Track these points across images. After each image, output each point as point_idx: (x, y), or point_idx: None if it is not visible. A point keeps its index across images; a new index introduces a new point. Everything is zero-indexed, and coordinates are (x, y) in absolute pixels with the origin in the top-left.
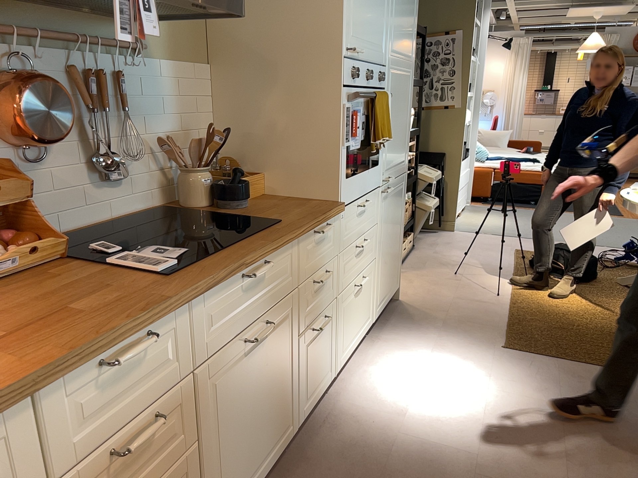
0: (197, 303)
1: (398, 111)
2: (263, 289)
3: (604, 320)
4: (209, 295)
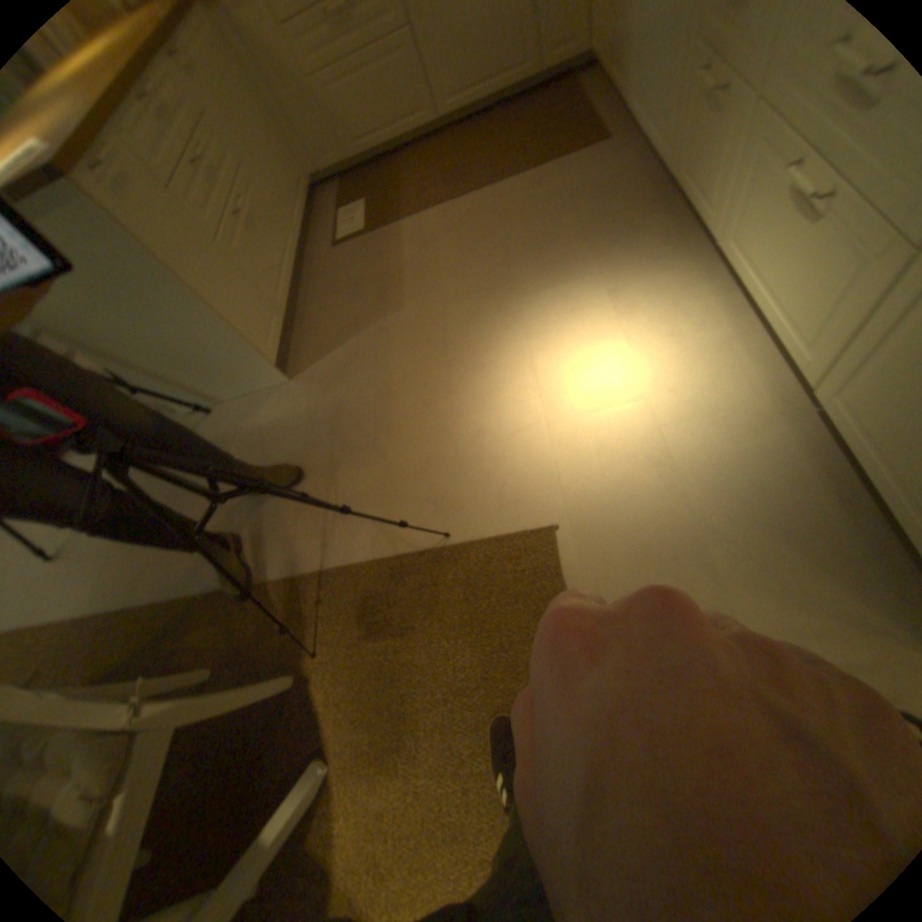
0: None
1: None
2: None
3: (375, 821)
4: None
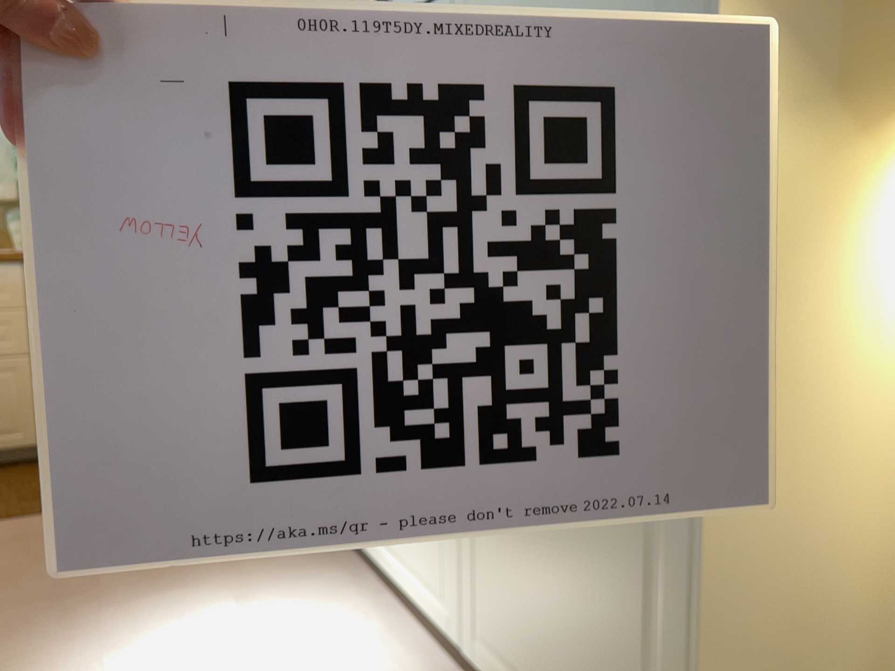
0: None
1: None
2: None
3: None
4: None
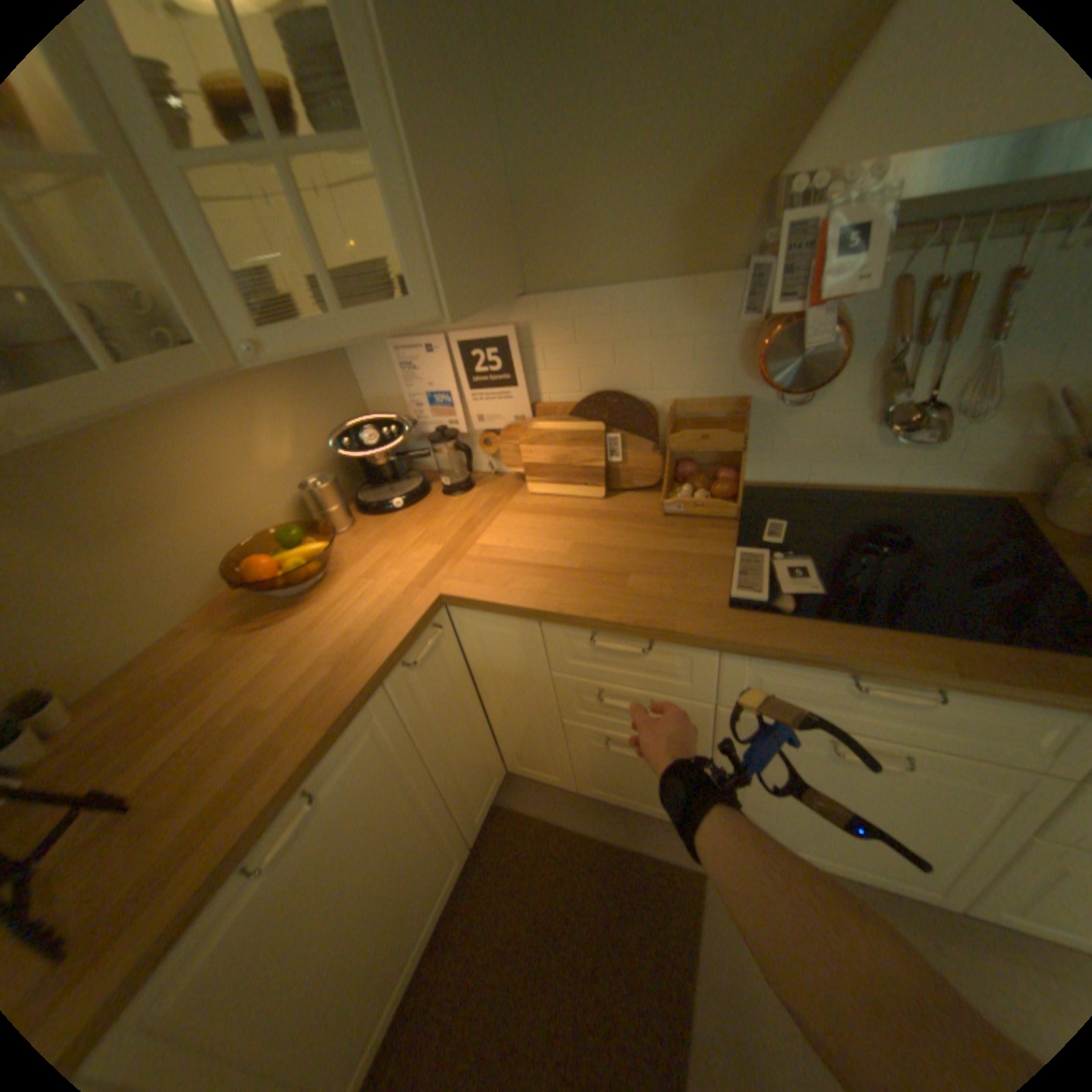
0: (741, 656)
1: None
2: (928, 721)
3: None
4: (769, 661)
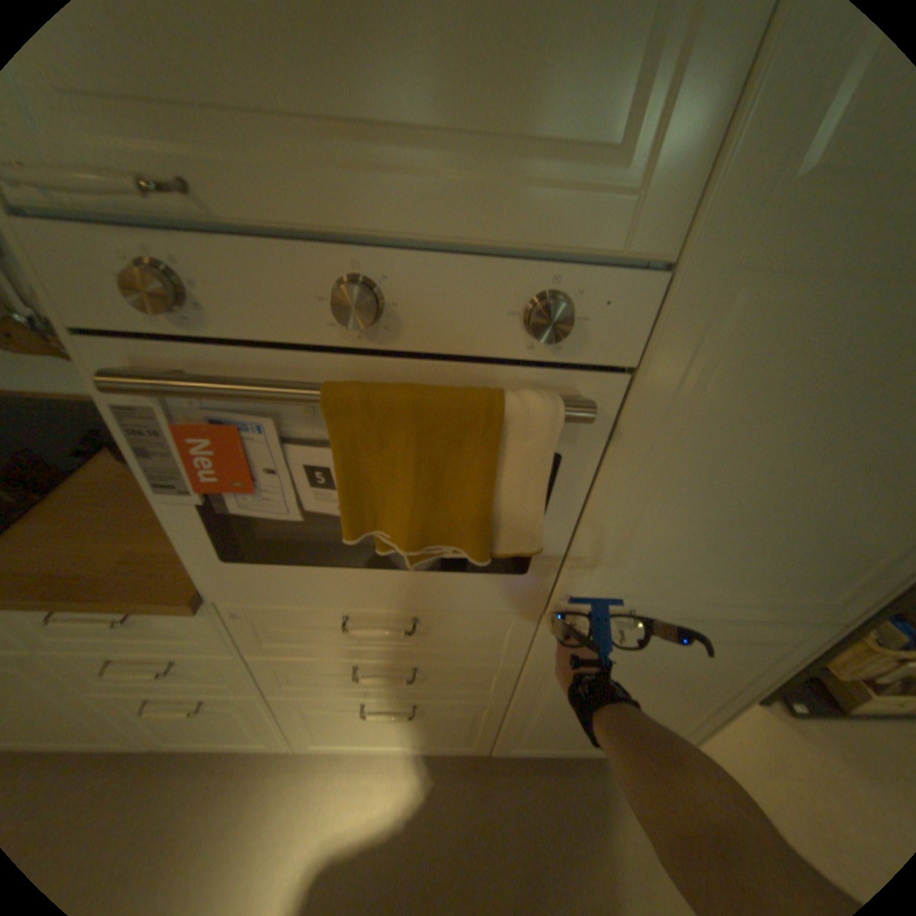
0: None
1: (816, 465)
2: None
3: None
4: None
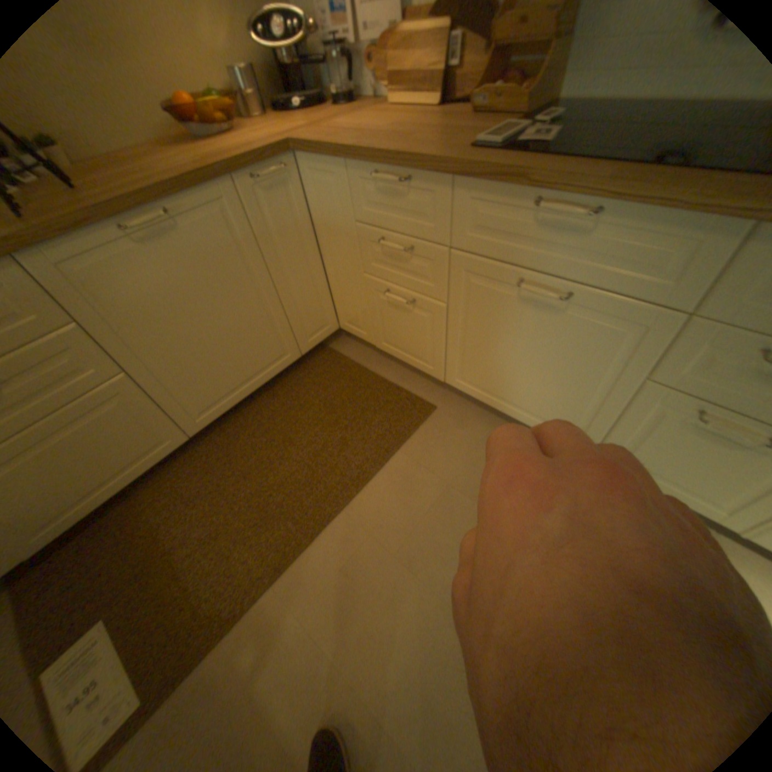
0: (463, 185)
1: None
2: (585, 249)
3: None
4: (481, 189)
